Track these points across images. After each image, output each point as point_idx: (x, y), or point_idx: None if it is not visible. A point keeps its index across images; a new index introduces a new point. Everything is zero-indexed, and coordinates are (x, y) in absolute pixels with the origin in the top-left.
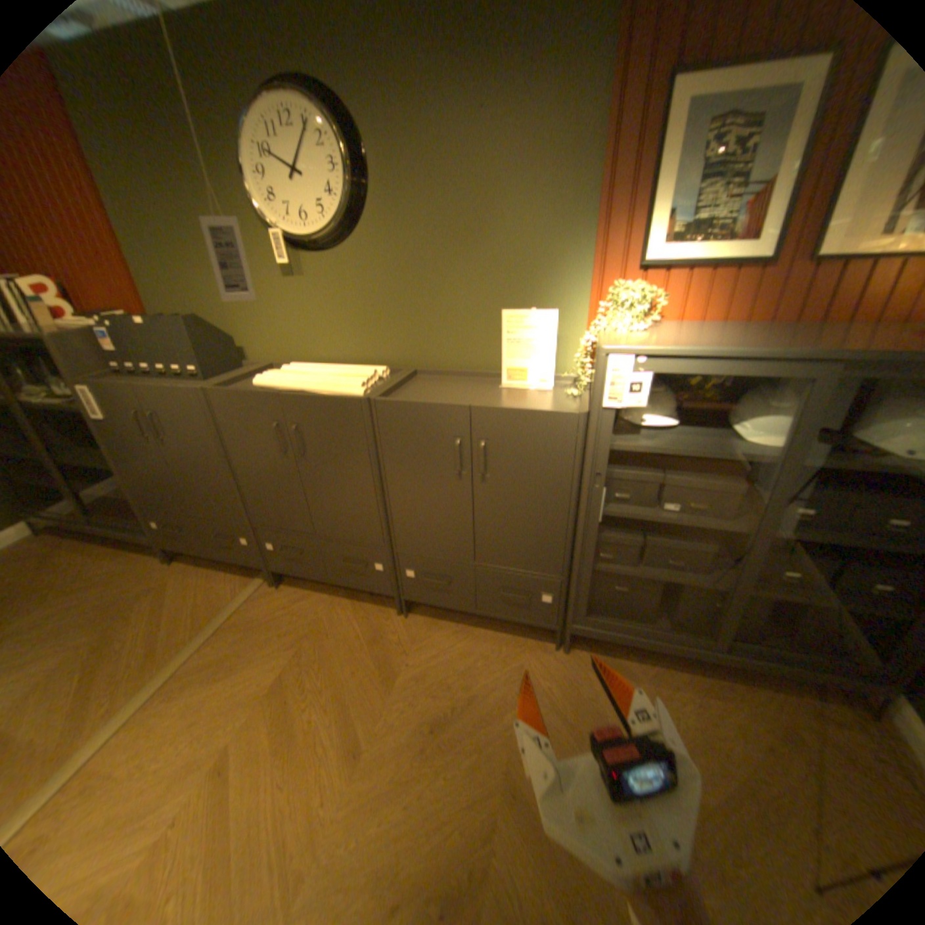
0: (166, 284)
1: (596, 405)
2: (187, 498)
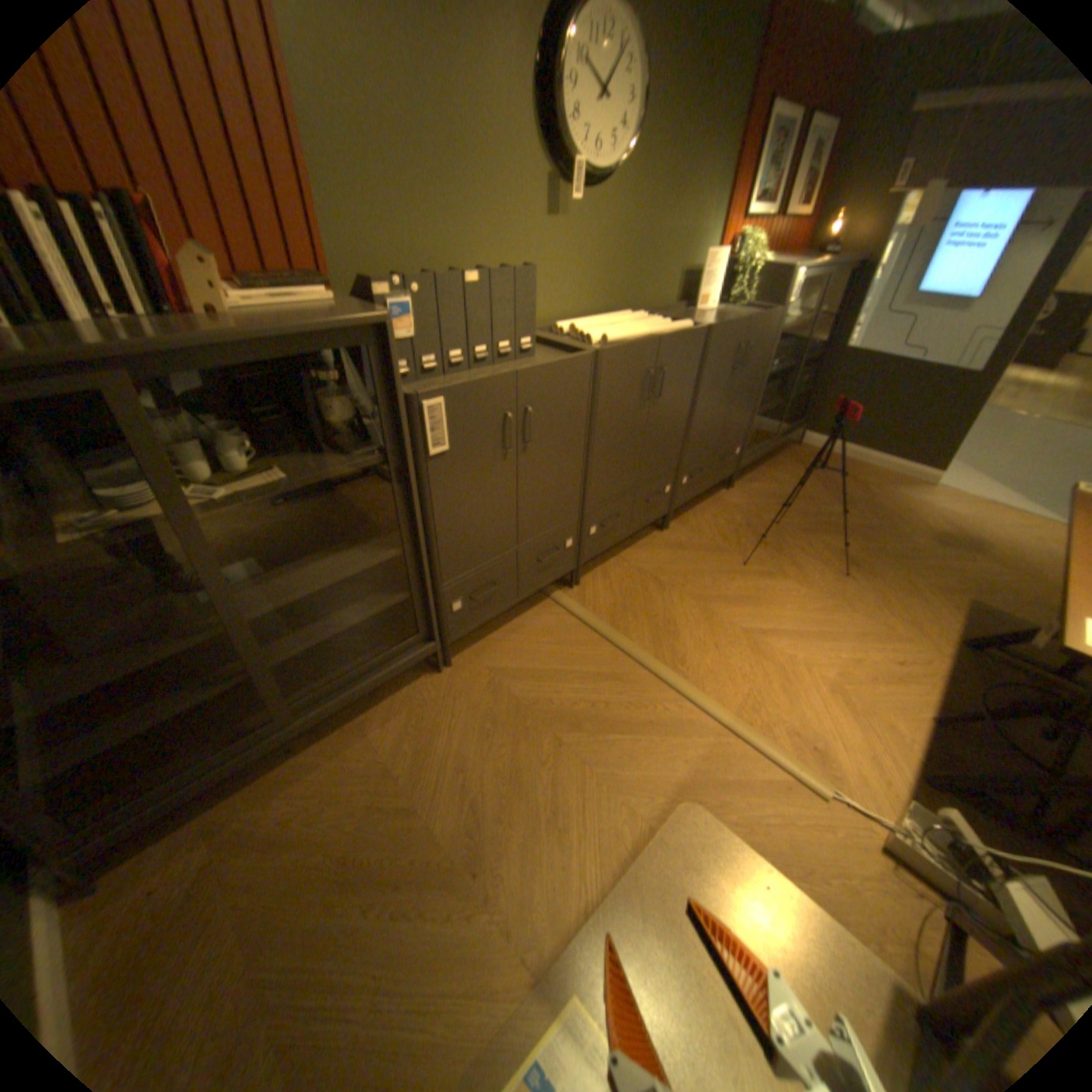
0: (383, 222)
1: (789, 302)
2: (525, 523)
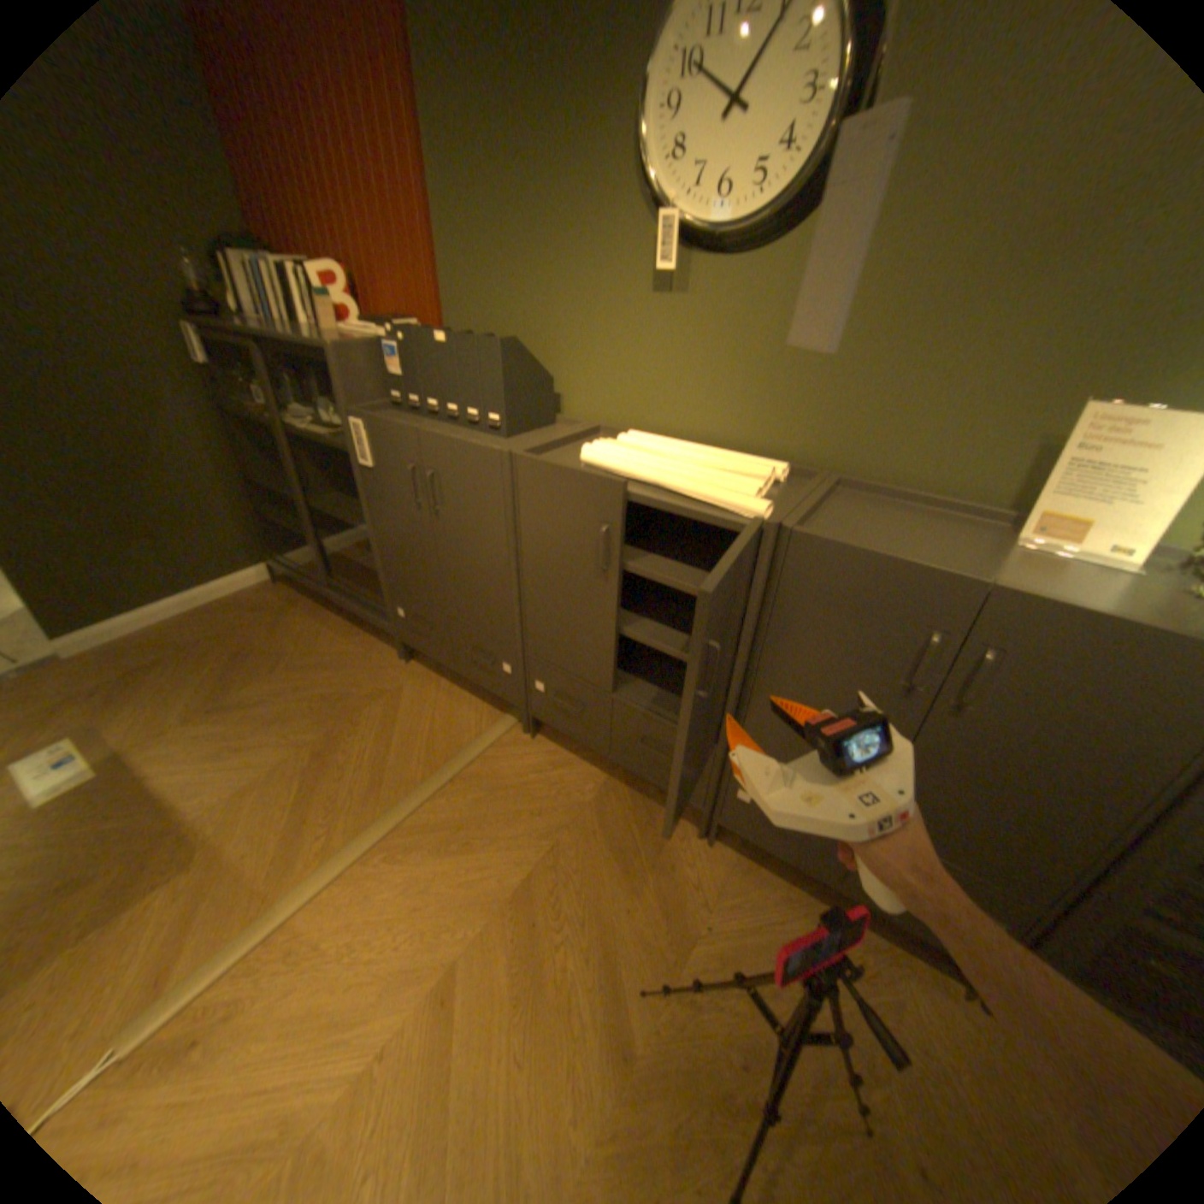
0: (481, 288)
1: None
2: (452, 593)
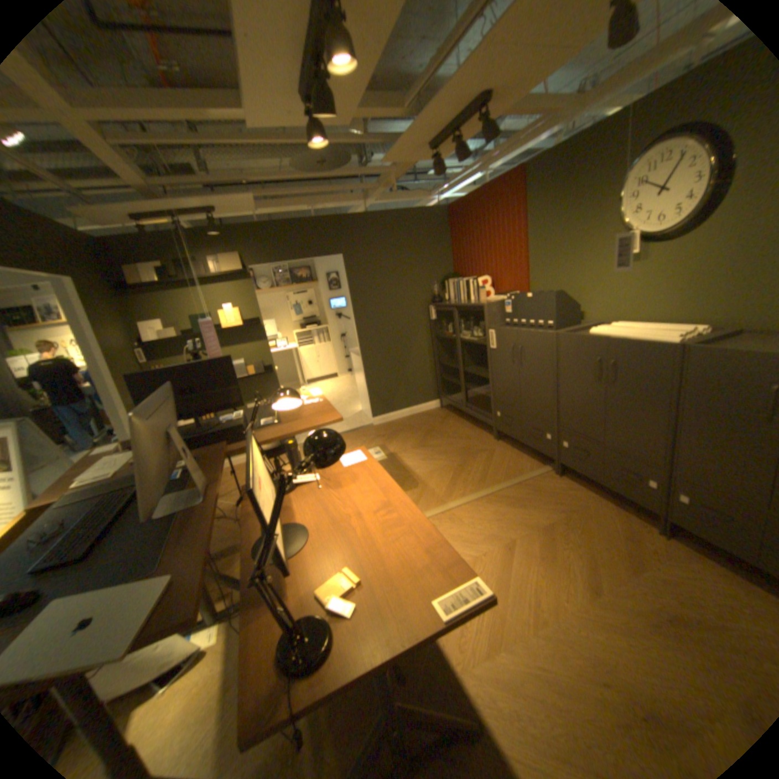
0: (547, 274)
1: None
2: (524, 401)
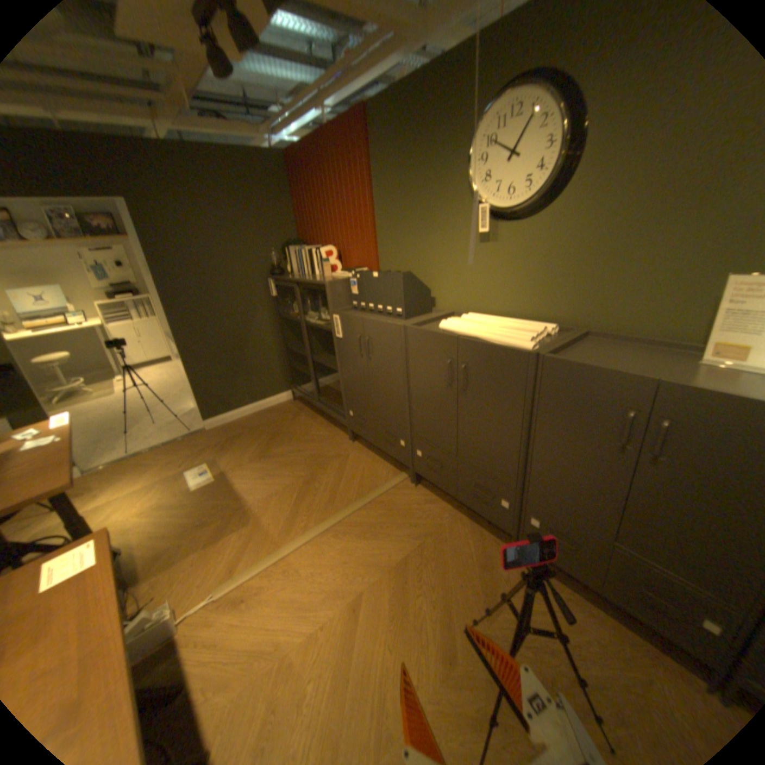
0: (397, 250)
1: None
2: (375, 401)
